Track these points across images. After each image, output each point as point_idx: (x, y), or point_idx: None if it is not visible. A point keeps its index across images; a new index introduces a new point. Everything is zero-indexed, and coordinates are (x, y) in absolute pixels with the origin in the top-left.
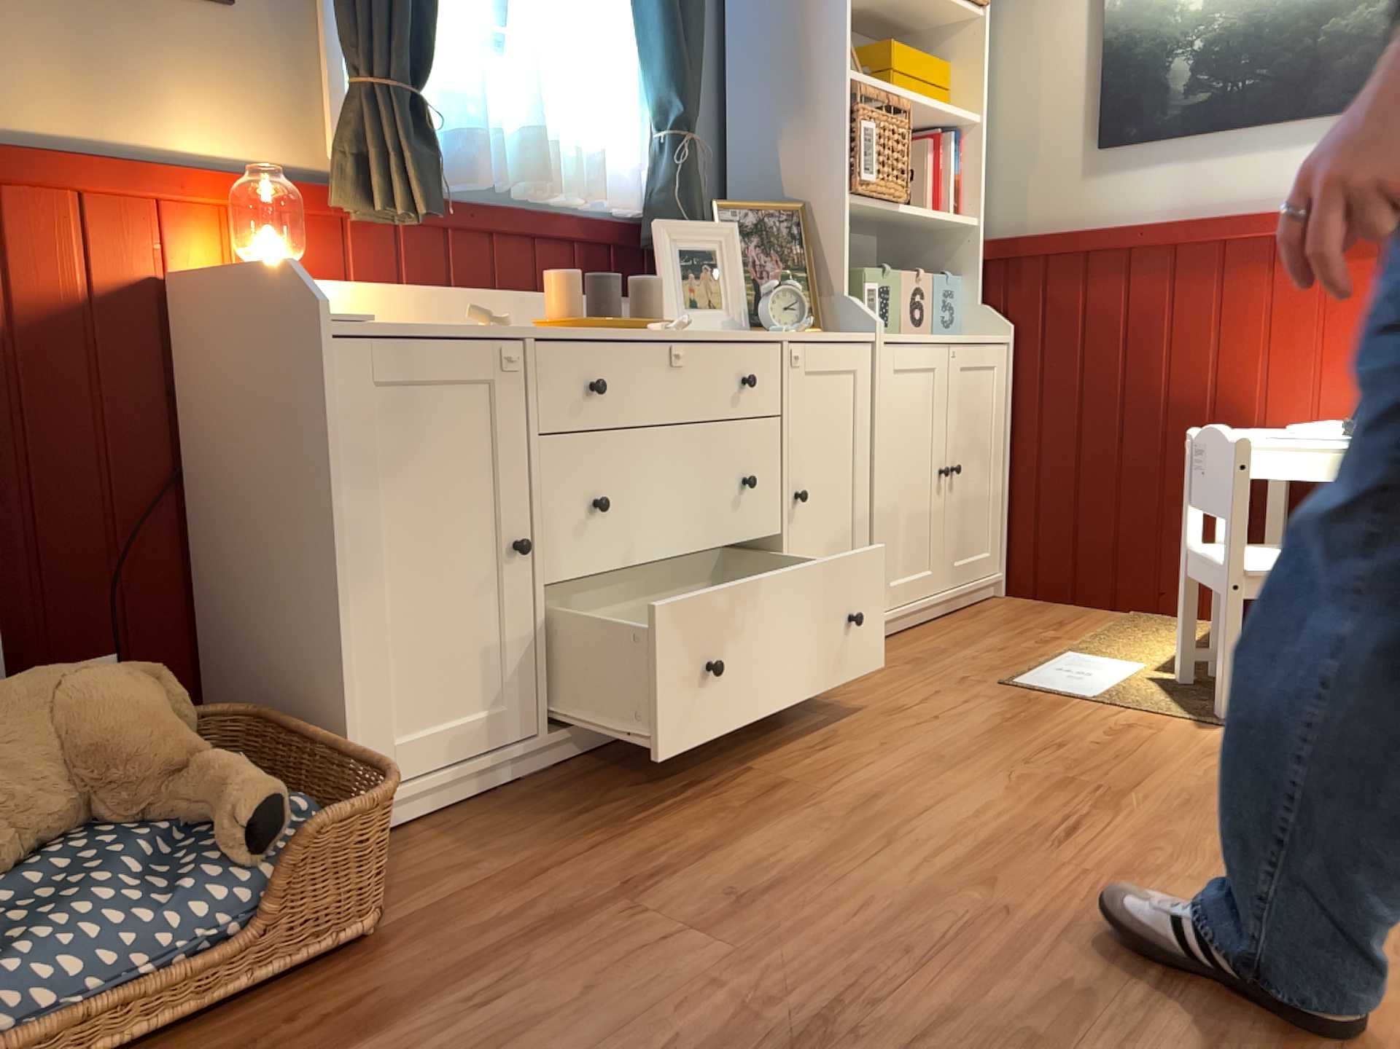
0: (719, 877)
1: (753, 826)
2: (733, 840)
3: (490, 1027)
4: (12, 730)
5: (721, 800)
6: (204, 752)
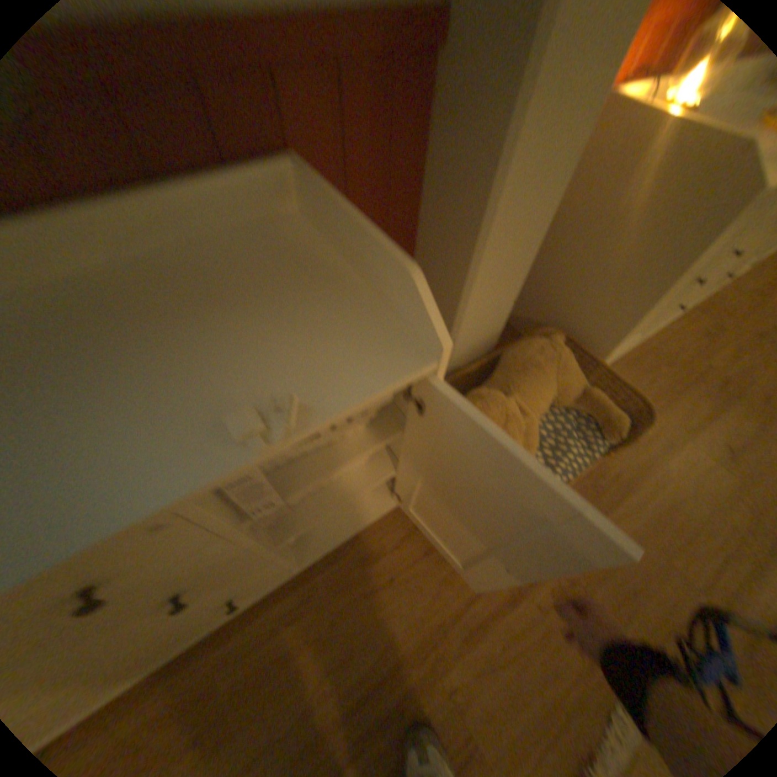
0: (719, 435)
1: (723, 407)
2: (717, 413)
3: (666, 496)
4: (543, 382)
5: (704, 384)
6: (582, 380)
